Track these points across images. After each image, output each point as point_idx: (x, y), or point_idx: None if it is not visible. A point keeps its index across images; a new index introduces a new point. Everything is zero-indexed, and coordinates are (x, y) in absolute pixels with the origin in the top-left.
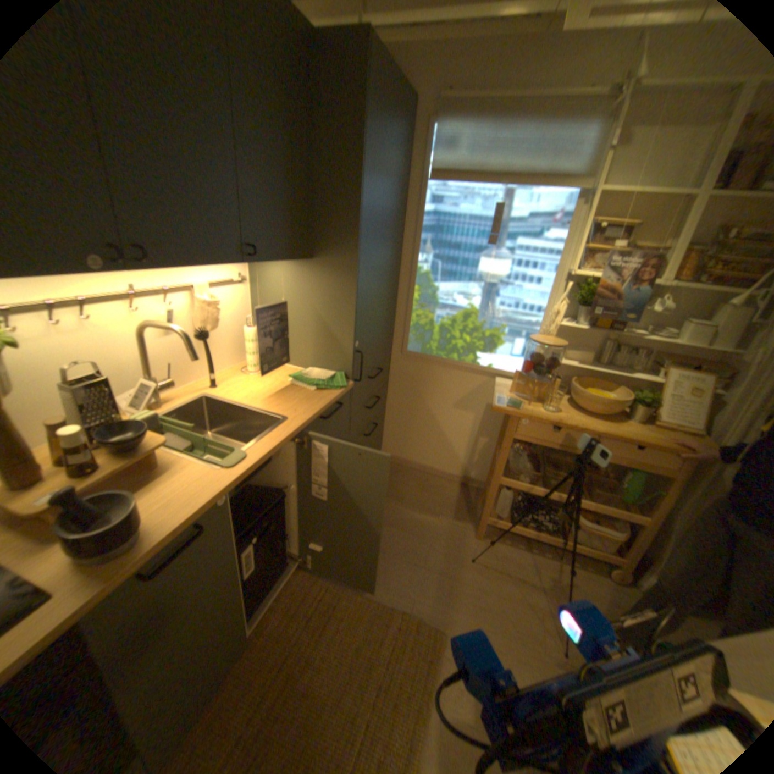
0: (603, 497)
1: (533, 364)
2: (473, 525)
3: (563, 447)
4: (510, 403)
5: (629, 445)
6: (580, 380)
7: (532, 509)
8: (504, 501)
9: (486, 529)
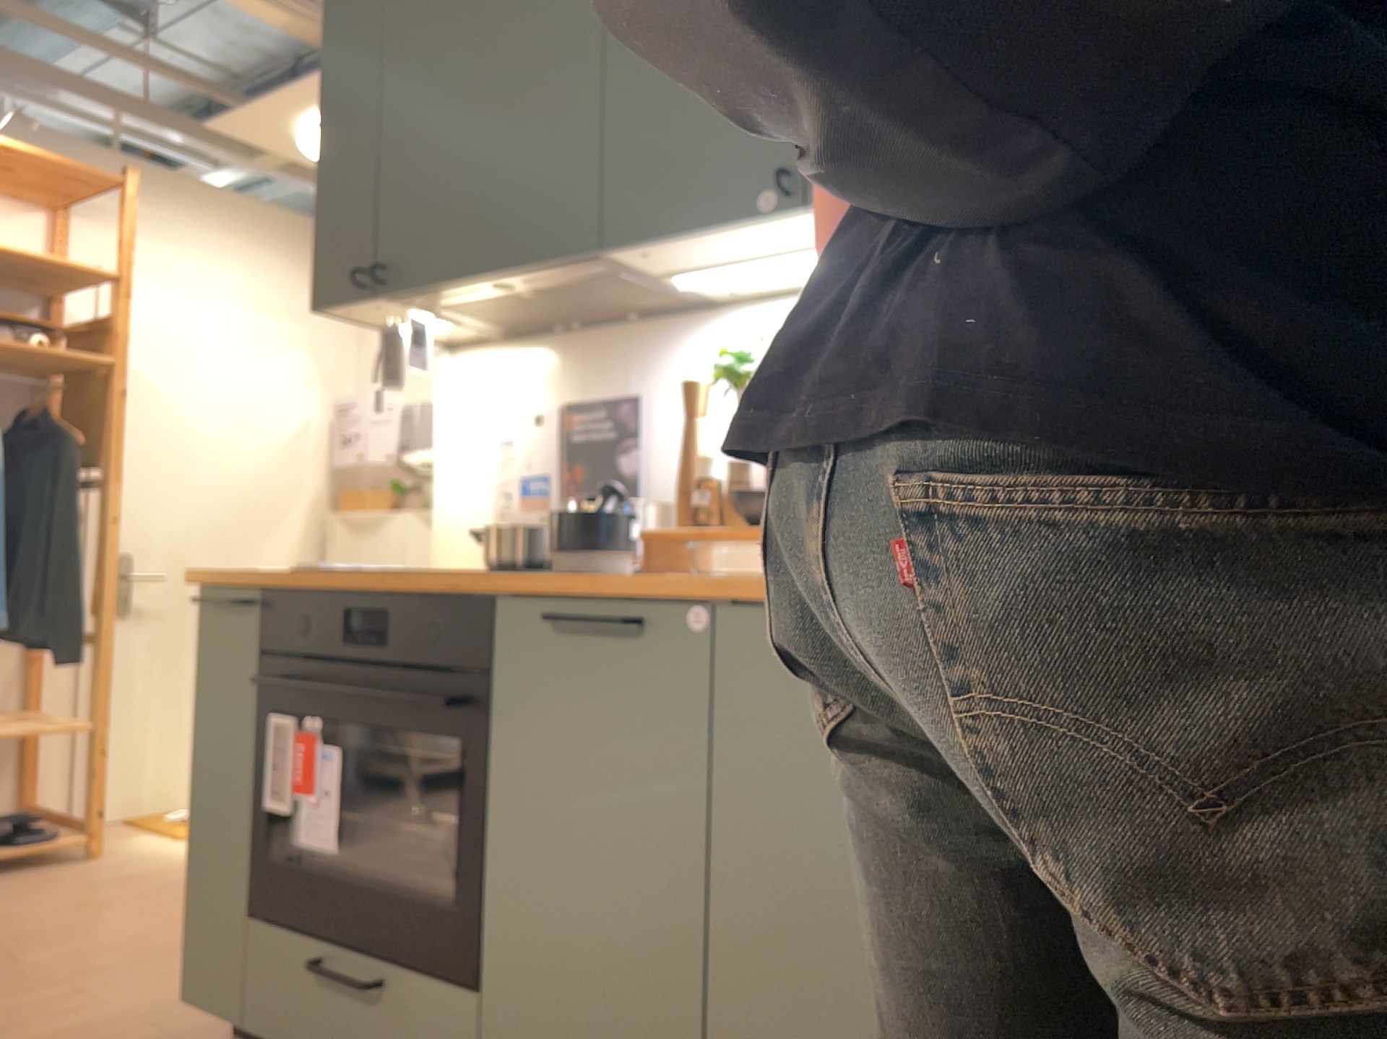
0: None
1: None
2: None
3: None
4: None
5: None
6: None
7: None
8: None
9: None
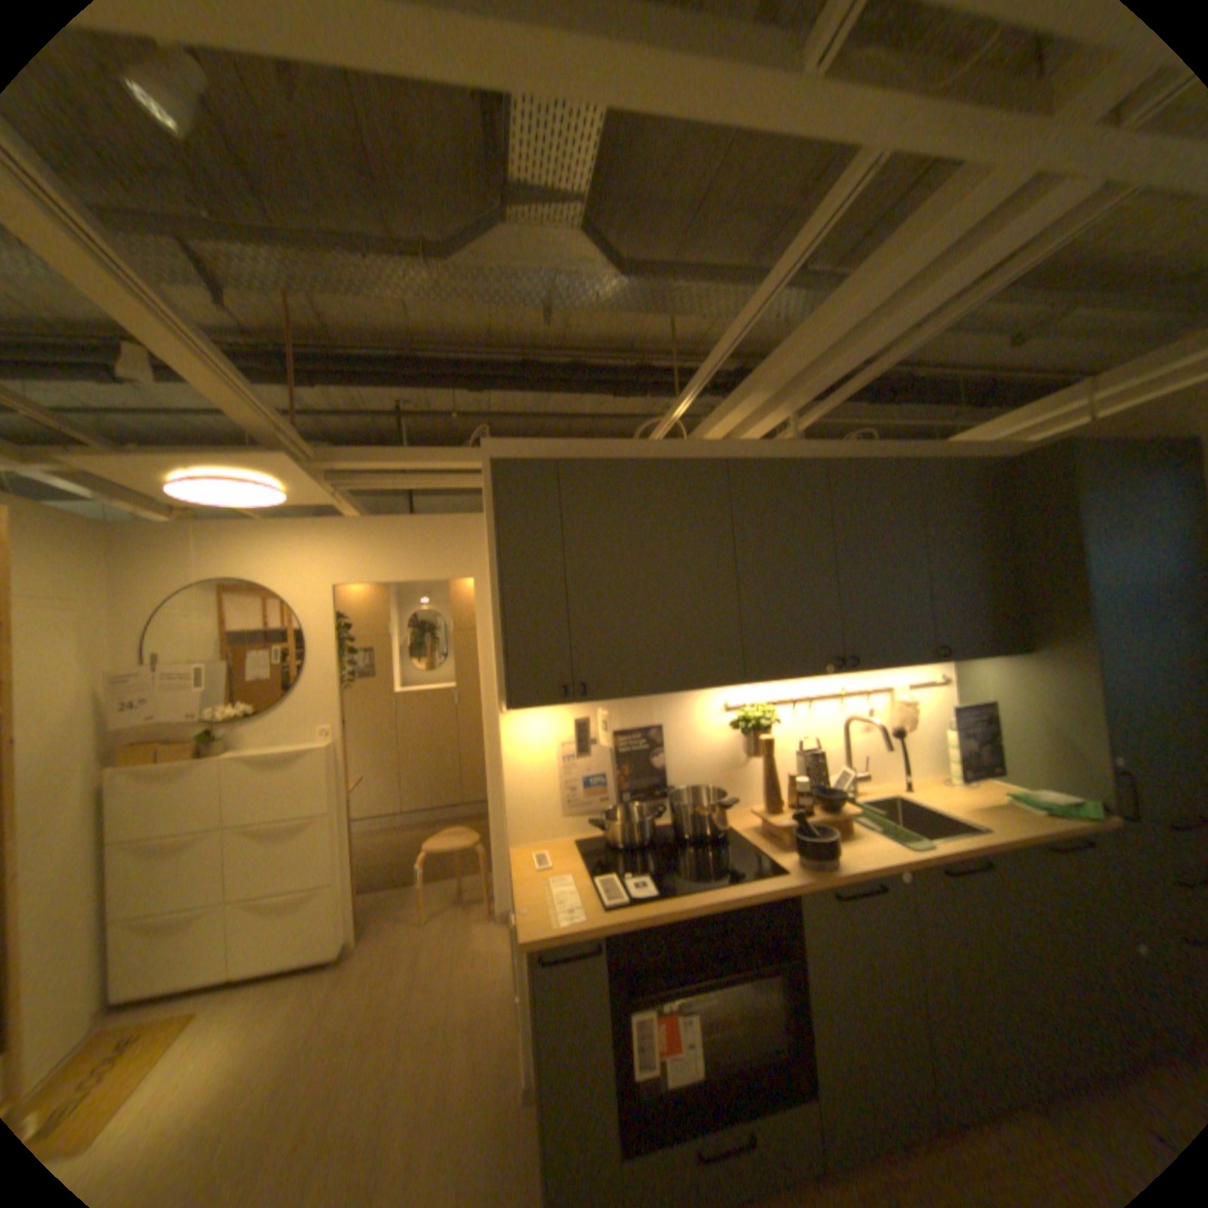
0: None
1: None
2: None
3: None
4: None
5: None
6: None
7: None
8: None
9: None
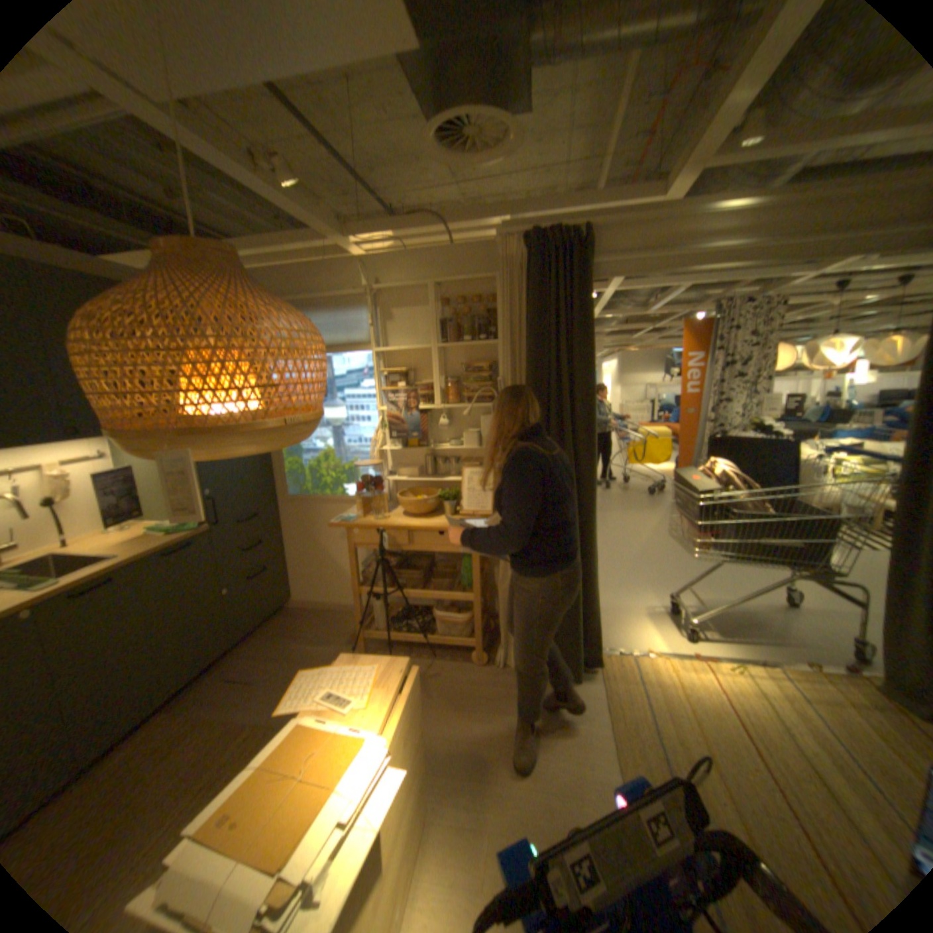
0: (441, 586)
1: (367, 485)
2: (362, 647)
3: (390, 548)
4: (346, 520)
5: (431, 534)
6: (411, 492)
7: (410, 618)
8: (377, 614)
9: (363, 644)
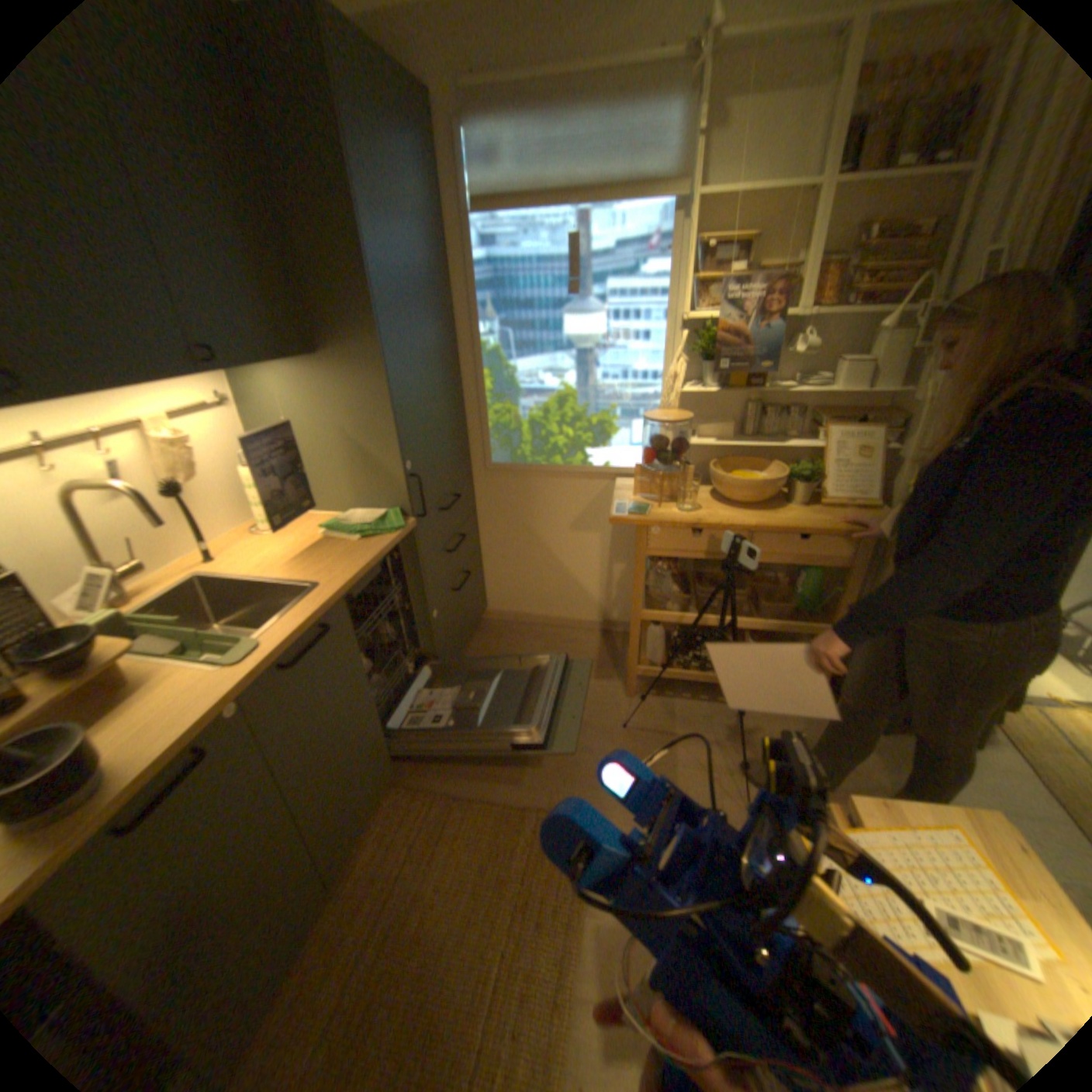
0: (773, 609)
1: (655, 451)
2: (621, 680)
3: (709, 555)
4: (632, 509)
5: (788, 536)
6: (722, 462)
7: (693, 644)
8: (653, 641)
9: (636, 682)
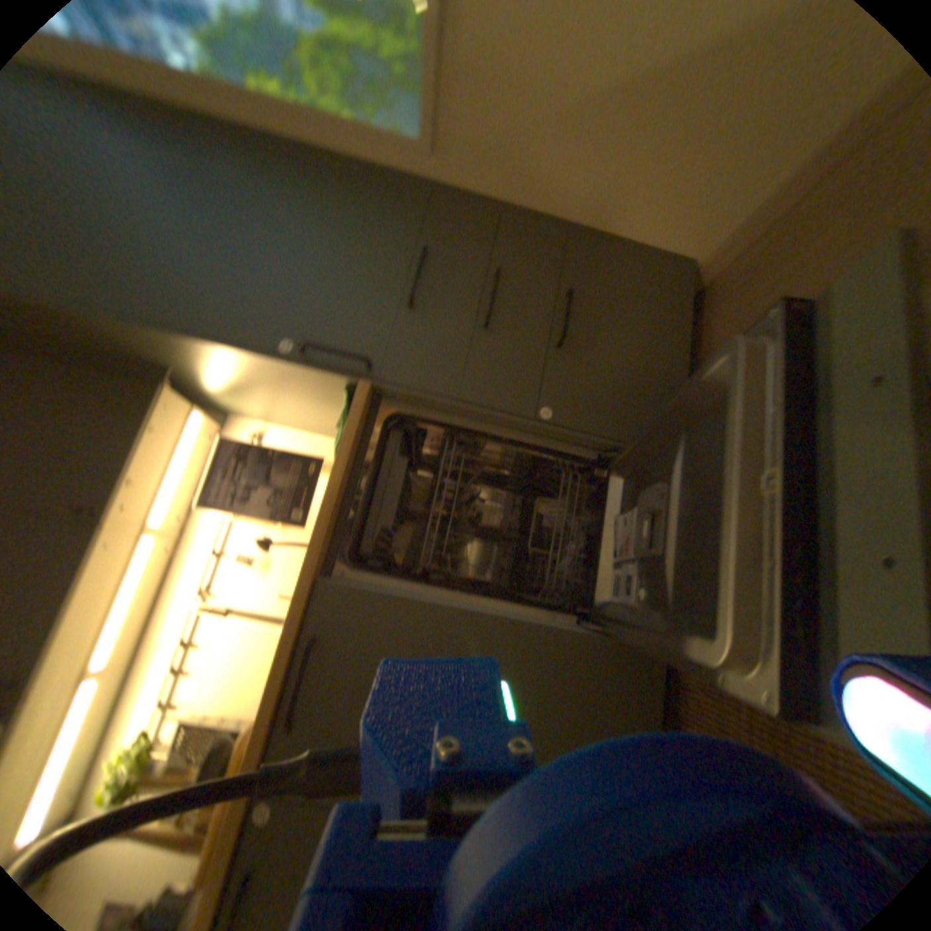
0: None
1: None
2: None
3: None
4: None
5: None
6: None
7: None
8: None
9: None
